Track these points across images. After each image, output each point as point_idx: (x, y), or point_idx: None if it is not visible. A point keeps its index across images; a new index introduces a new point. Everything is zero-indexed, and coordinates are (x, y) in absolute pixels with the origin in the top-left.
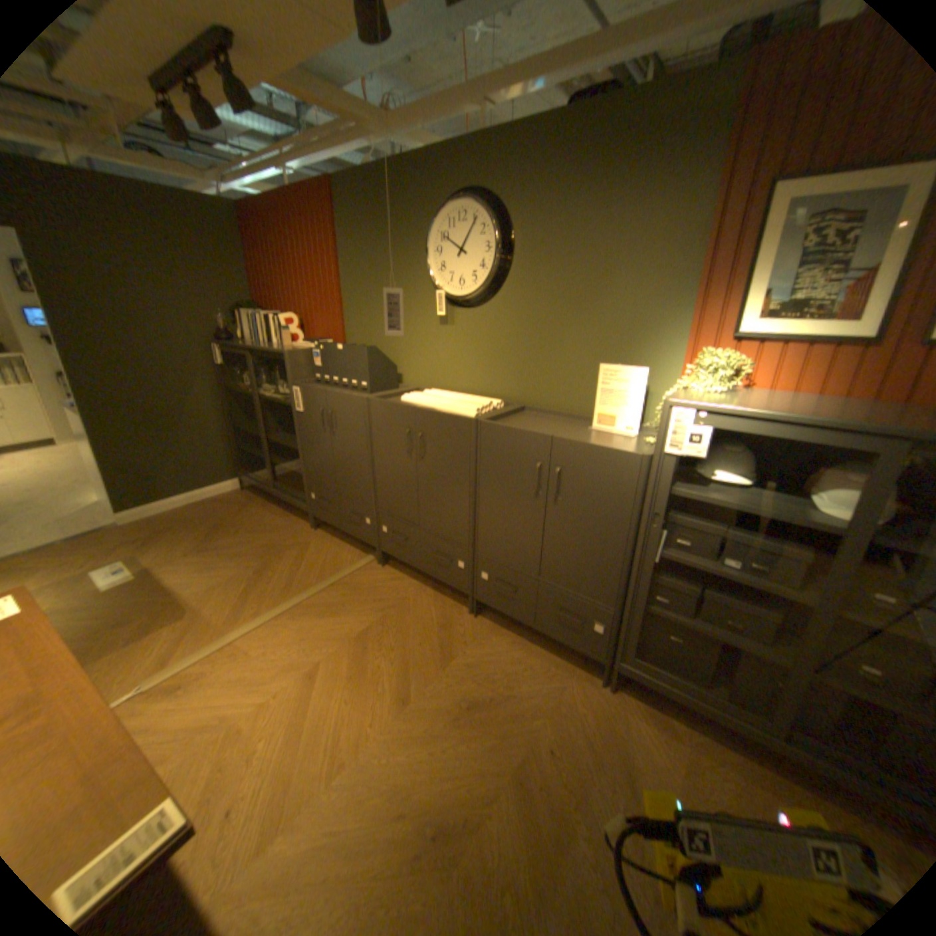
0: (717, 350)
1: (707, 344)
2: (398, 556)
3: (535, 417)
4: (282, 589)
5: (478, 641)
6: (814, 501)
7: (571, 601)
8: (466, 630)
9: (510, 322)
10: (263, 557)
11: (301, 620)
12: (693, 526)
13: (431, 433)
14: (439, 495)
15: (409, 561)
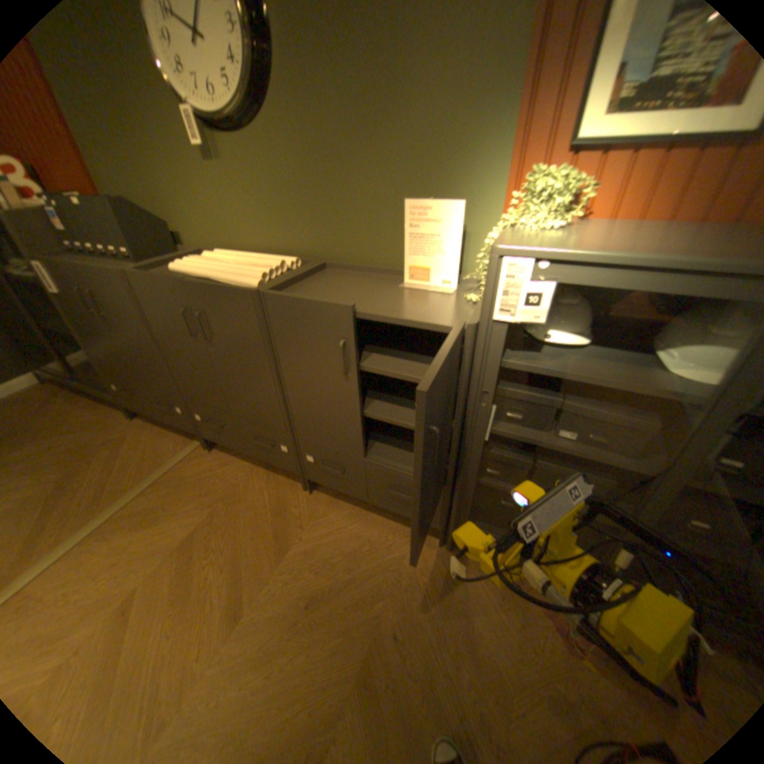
0: (548, 167)
1: (535, 159)
2: (221, 441)
3: (339, 275)
4: (91, 501)
5: (314, 520)
6: (660, 357)
7: (401, 479)
8: (302, 510)
9: (288, 148)
10: (68, 464)
11: (113, 537)
12: (525, 398)
13: (210, 310)
14: (241, 381)
15: (232, 446)
